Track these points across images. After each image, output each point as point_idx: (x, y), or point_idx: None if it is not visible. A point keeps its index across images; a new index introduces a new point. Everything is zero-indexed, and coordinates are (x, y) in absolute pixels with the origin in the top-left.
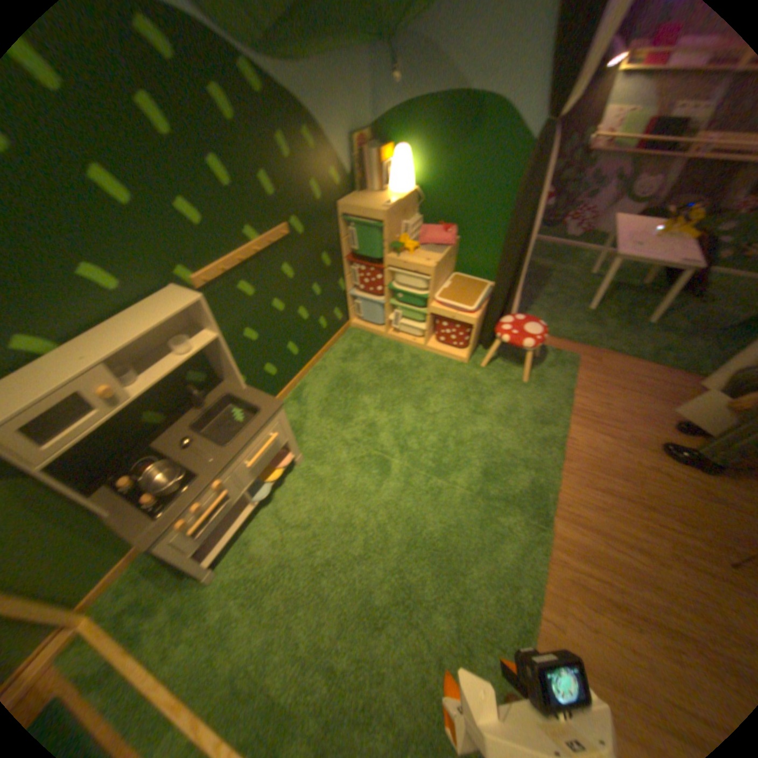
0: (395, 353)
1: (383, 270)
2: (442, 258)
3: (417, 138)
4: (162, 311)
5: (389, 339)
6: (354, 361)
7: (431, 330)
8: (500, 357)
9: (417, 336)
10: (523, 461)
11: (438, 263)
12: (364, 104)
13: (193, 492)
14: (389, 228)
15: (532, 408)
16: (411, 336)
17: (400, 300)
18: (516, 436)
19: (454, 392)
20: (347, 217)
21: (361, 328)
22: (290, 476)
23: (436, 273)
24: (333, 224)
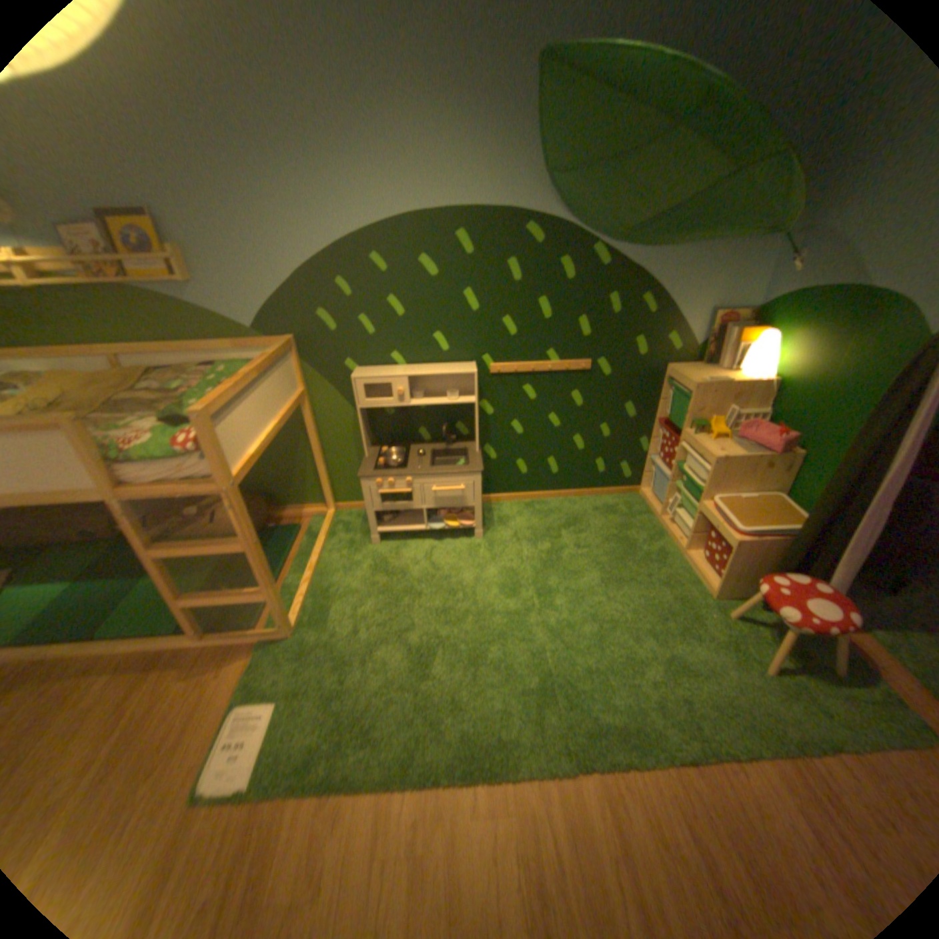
0: (648, 537)
1: (676, 443)
2: (742, 457)
3: (797, 327)
4: (451, 370)
5: (659, 525)
6: (602, 516)
7: (700, 537)
8: (774, 631)
9: (689, 539)
10: (639, 711)
11: (727, 458)
12: (751, 286)
13: (395, 473)
14: (697, 402)
15: (735, 699)
16: (682, 534)
17: (681, 483)
18: (668, 692)
19: (659, 605)
20: (672, 381)
21: (645, 500)
22: (464, 540)
23: (718, 466)
24: (652, 381)
